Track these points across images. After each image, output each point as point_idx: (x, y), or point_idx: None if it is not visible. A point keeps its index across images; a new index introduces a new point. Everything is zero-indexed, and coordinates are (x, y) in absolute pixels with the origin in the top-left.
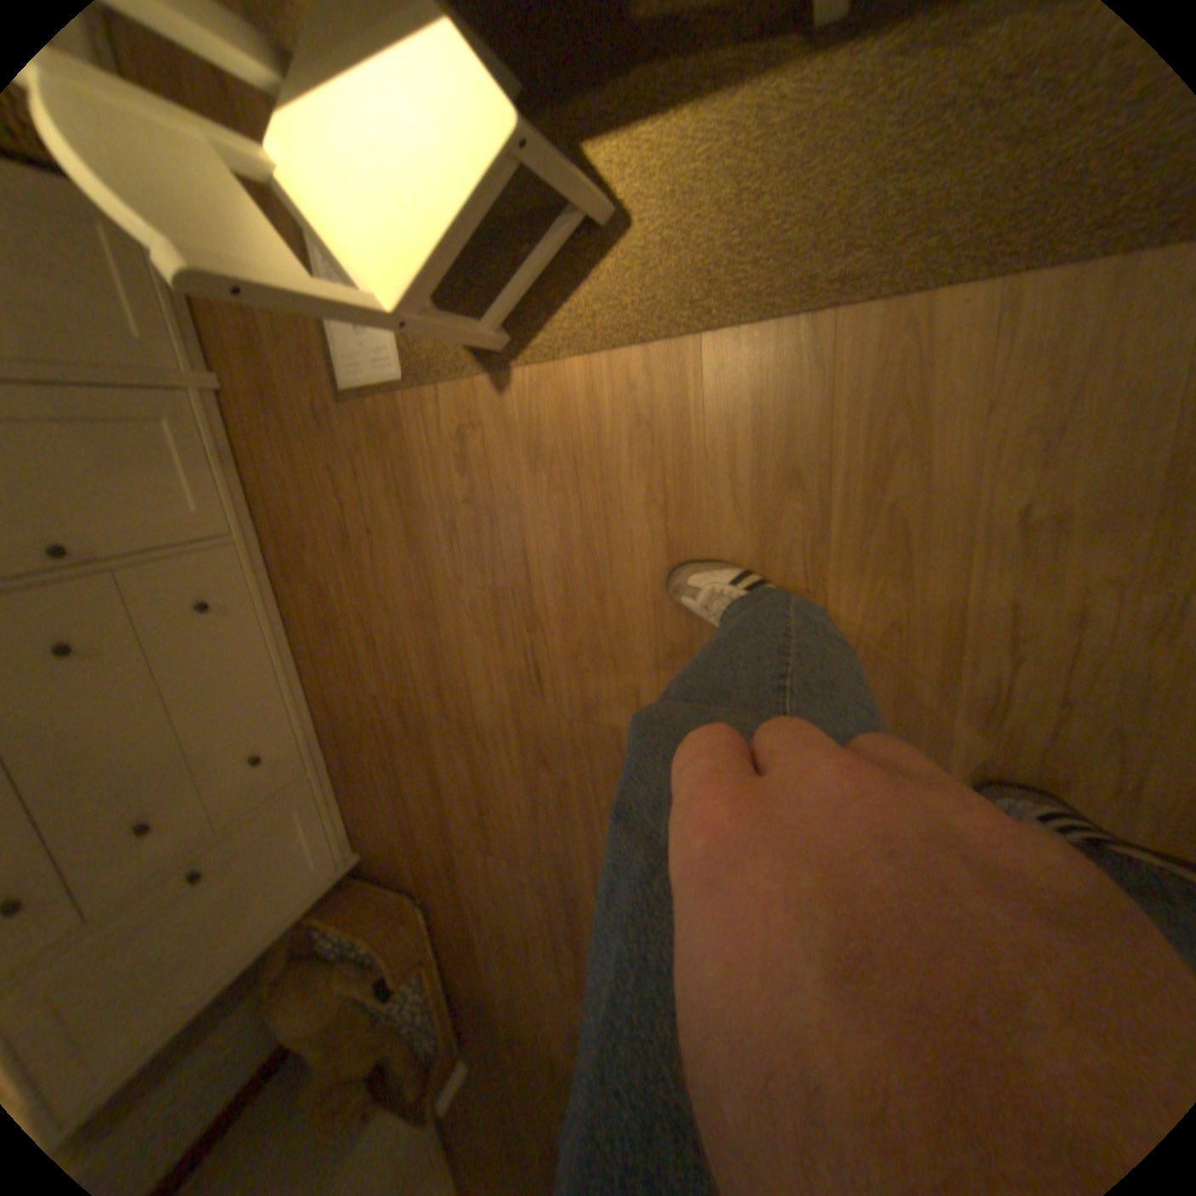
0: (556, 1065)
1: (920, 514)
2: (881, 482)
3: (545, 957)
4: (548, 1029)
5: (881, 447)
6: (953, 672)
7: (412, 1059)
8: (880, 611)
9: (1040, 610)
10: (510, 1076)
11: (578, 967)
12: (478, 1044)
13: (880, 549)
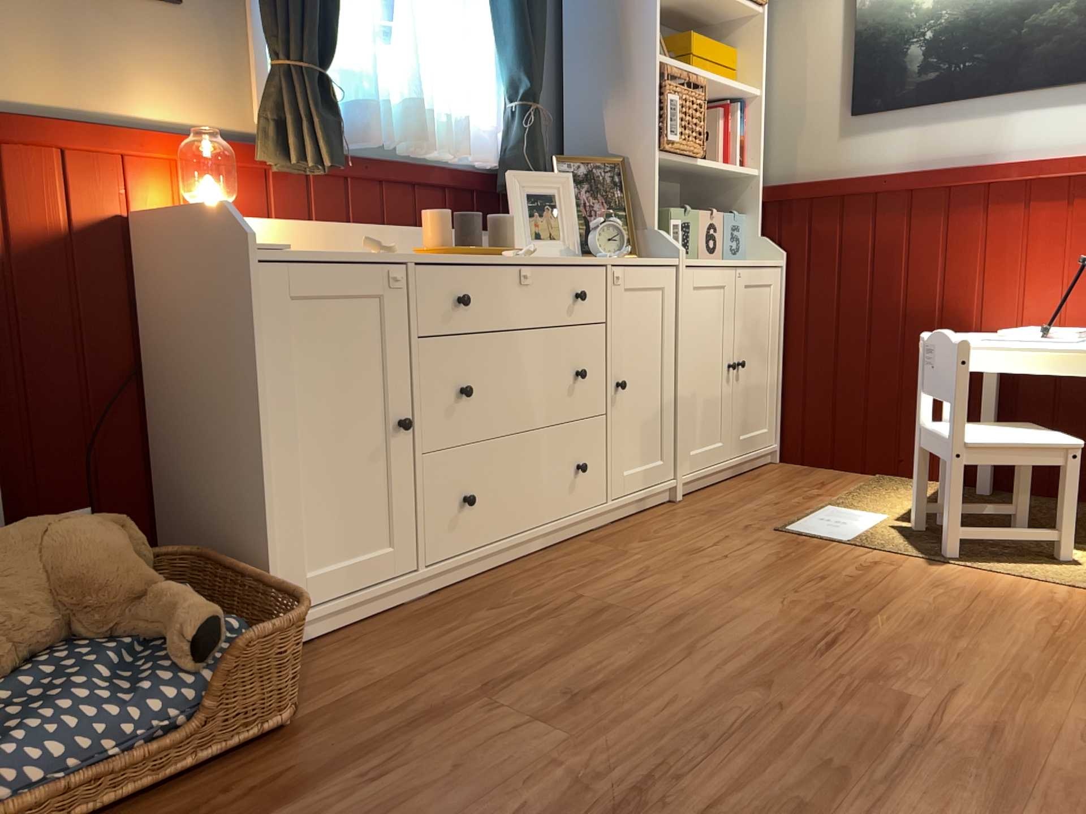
0: None
1: None
2: None
3: None
4: None
5: None
6: None
7: None
8: None
9: None
10: None
11: None
12: None
13: None
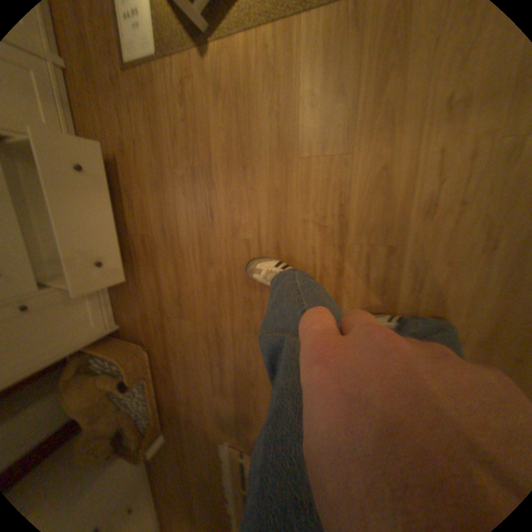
0: (208, 434)
1: (400, 105)
2: (382, 89)
3: (206, 373)
4: (205, 414)
5: (383, 69)
6: (410, 192)
7: (136, 431)
8: (378, 161)
9: (454, 153)
10: (185, 443)
11: (222, 377)
12: (171, 426)
13: (380, 126)
